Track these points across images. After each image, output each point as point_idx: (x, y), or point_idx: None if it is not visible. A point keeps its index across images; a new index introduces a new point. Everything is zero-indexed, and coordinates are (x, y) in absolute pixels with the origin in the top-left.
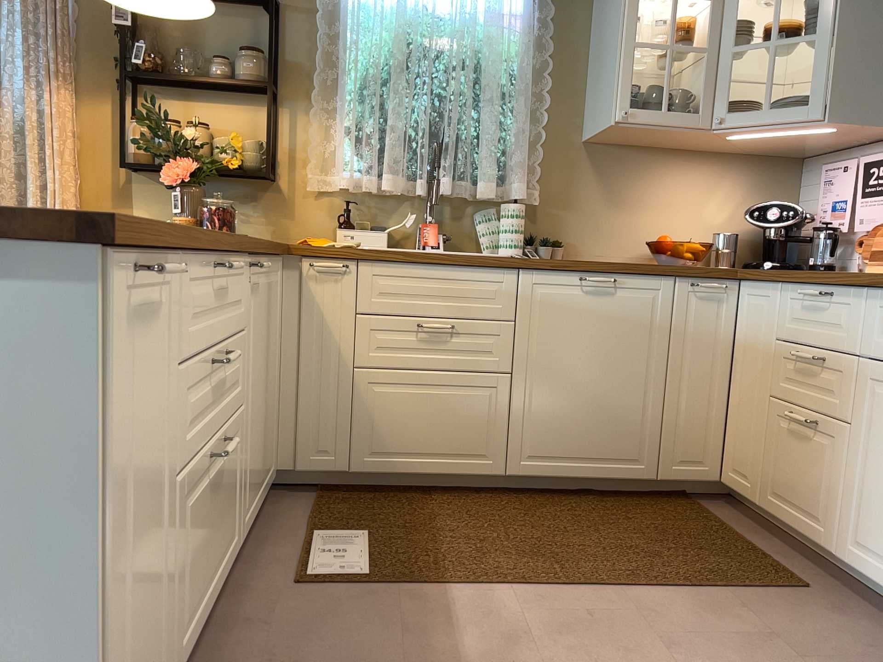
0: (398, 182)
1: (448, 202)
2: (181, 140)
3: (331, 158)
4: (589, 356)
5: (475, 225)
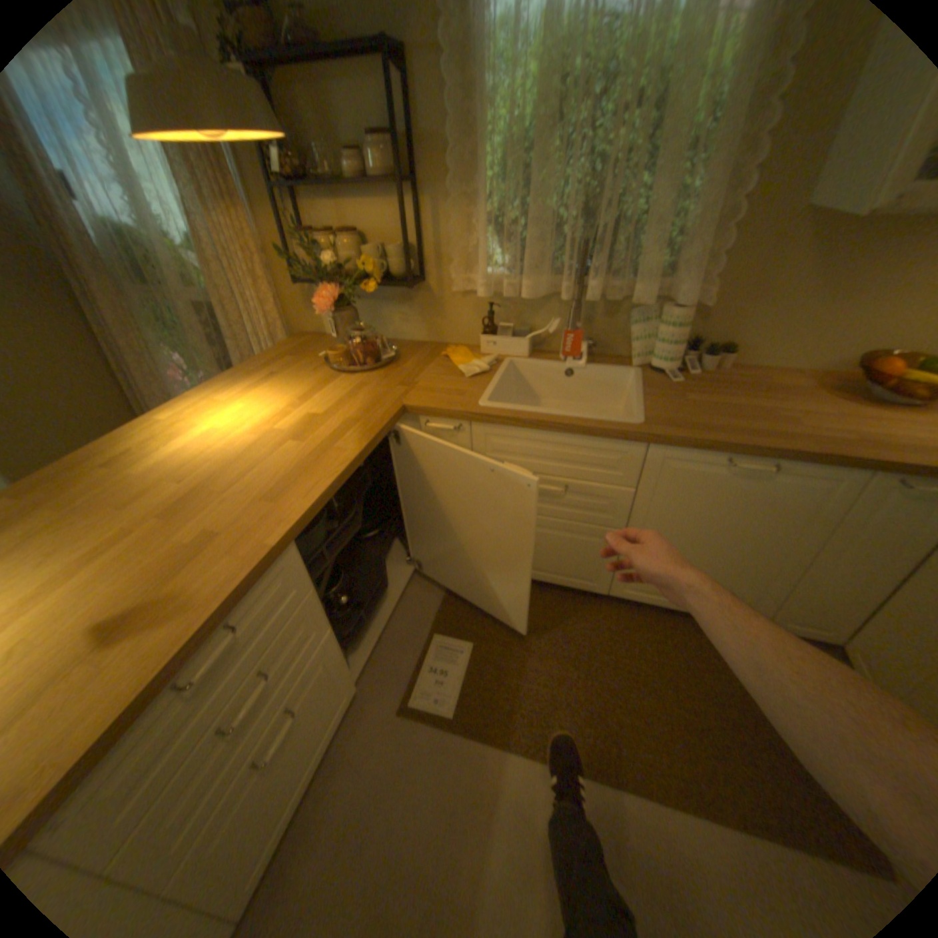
0: (539, 289)
1: (600, 297)
2: (320, 266)
3: (474, 254)
4: (717, 530)
5: (629, 324)
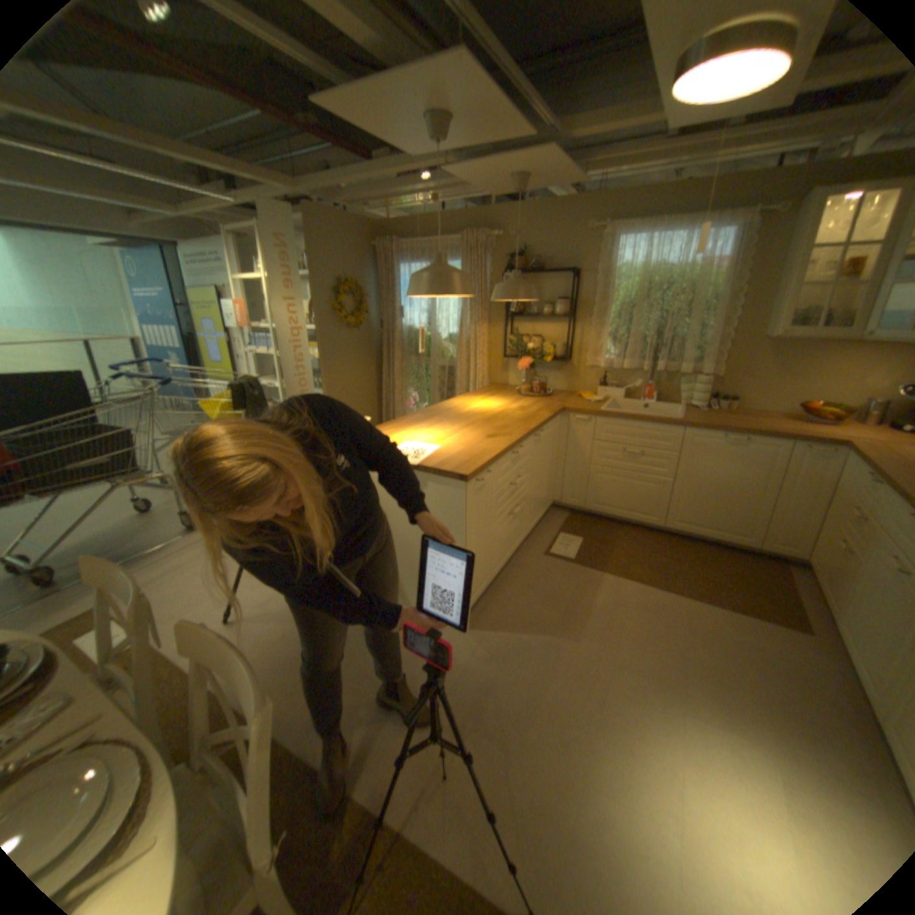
0: (632, 365)
1: (663, 372)
2: (525, 349)
3: (599, 349)
4: (723, 477)
5: (679, 385)
